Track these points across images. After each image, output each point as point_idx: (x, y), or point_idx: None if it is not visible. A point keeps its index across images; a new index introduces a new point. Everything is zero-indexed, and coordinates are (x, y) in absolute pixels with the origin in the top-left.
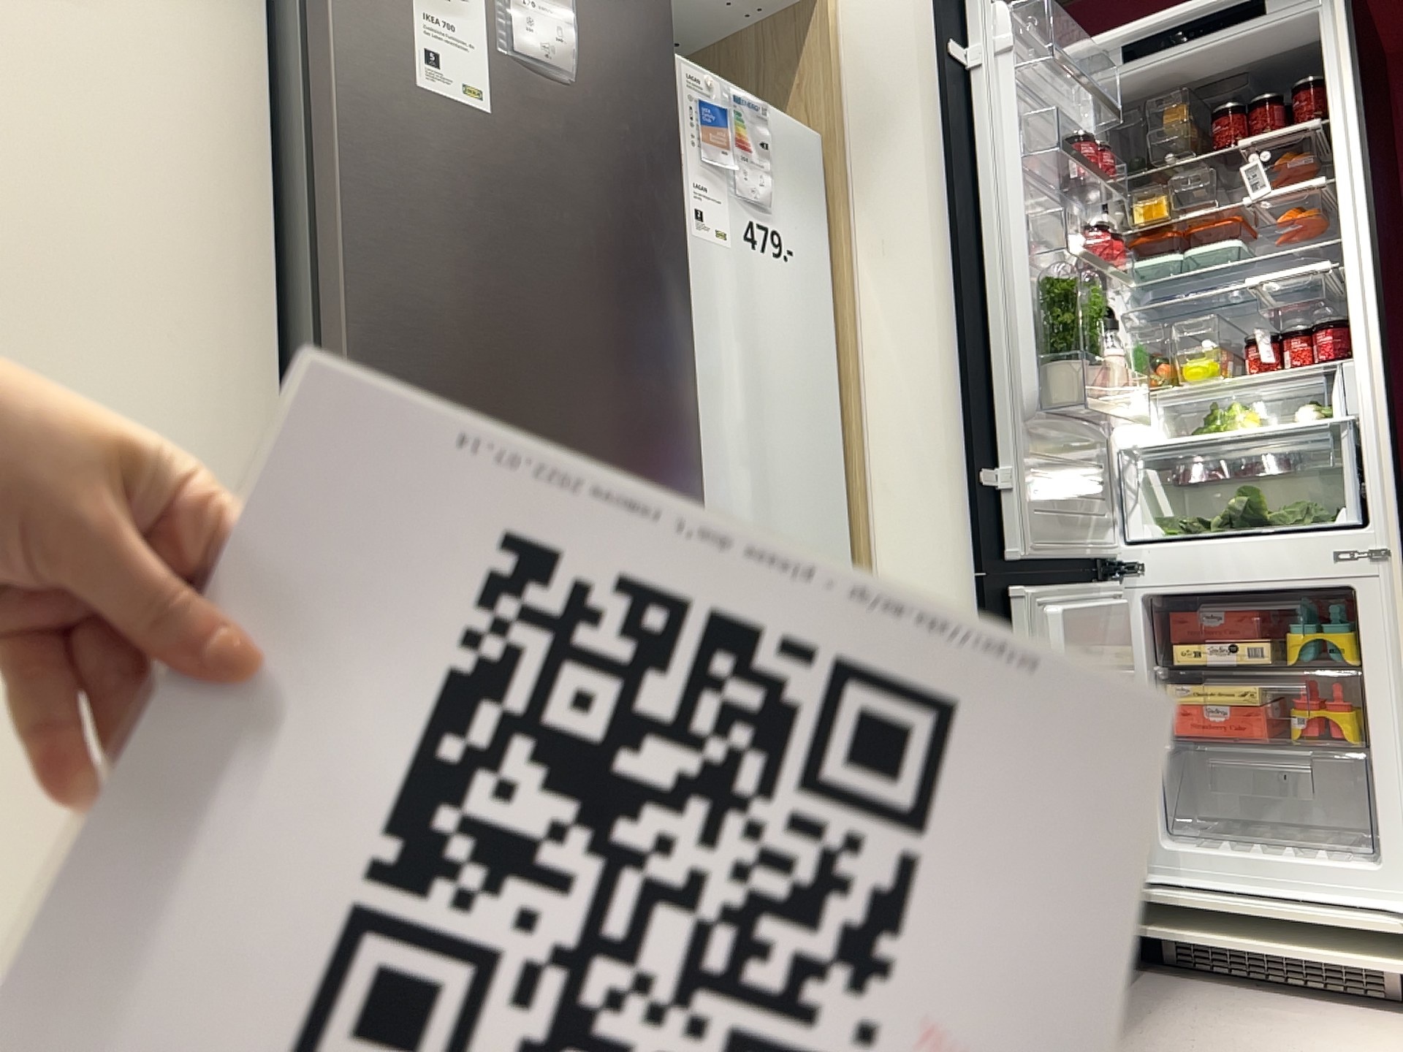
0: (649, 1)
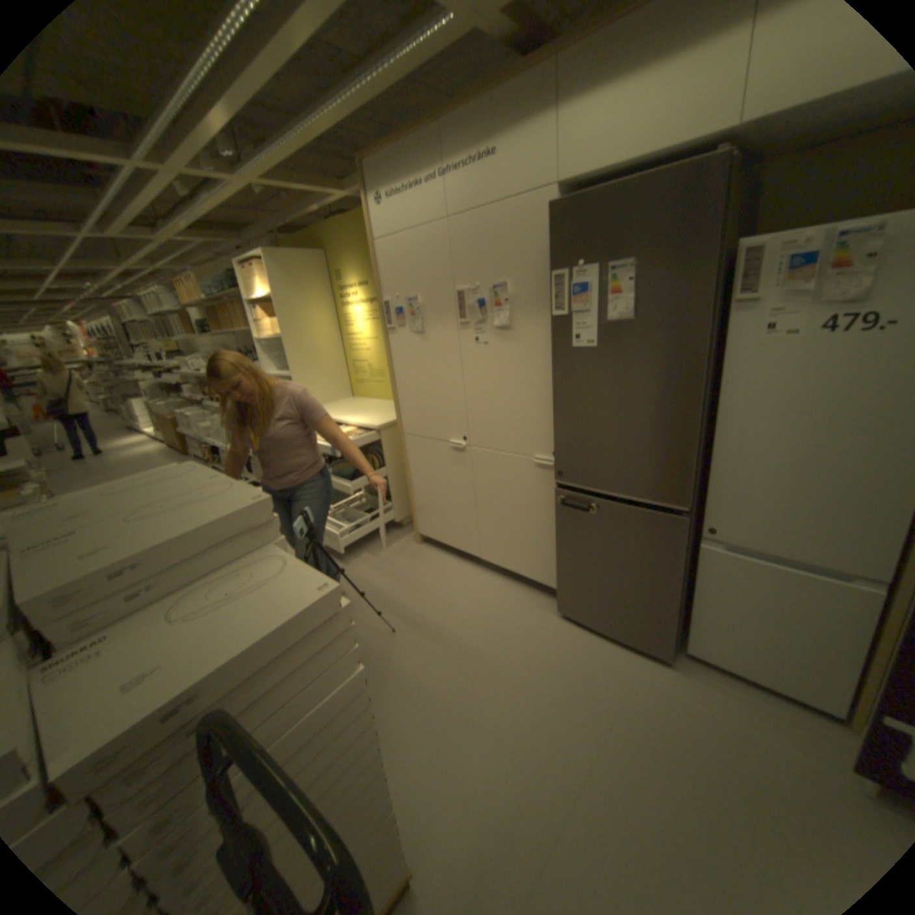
0: (696, 253)
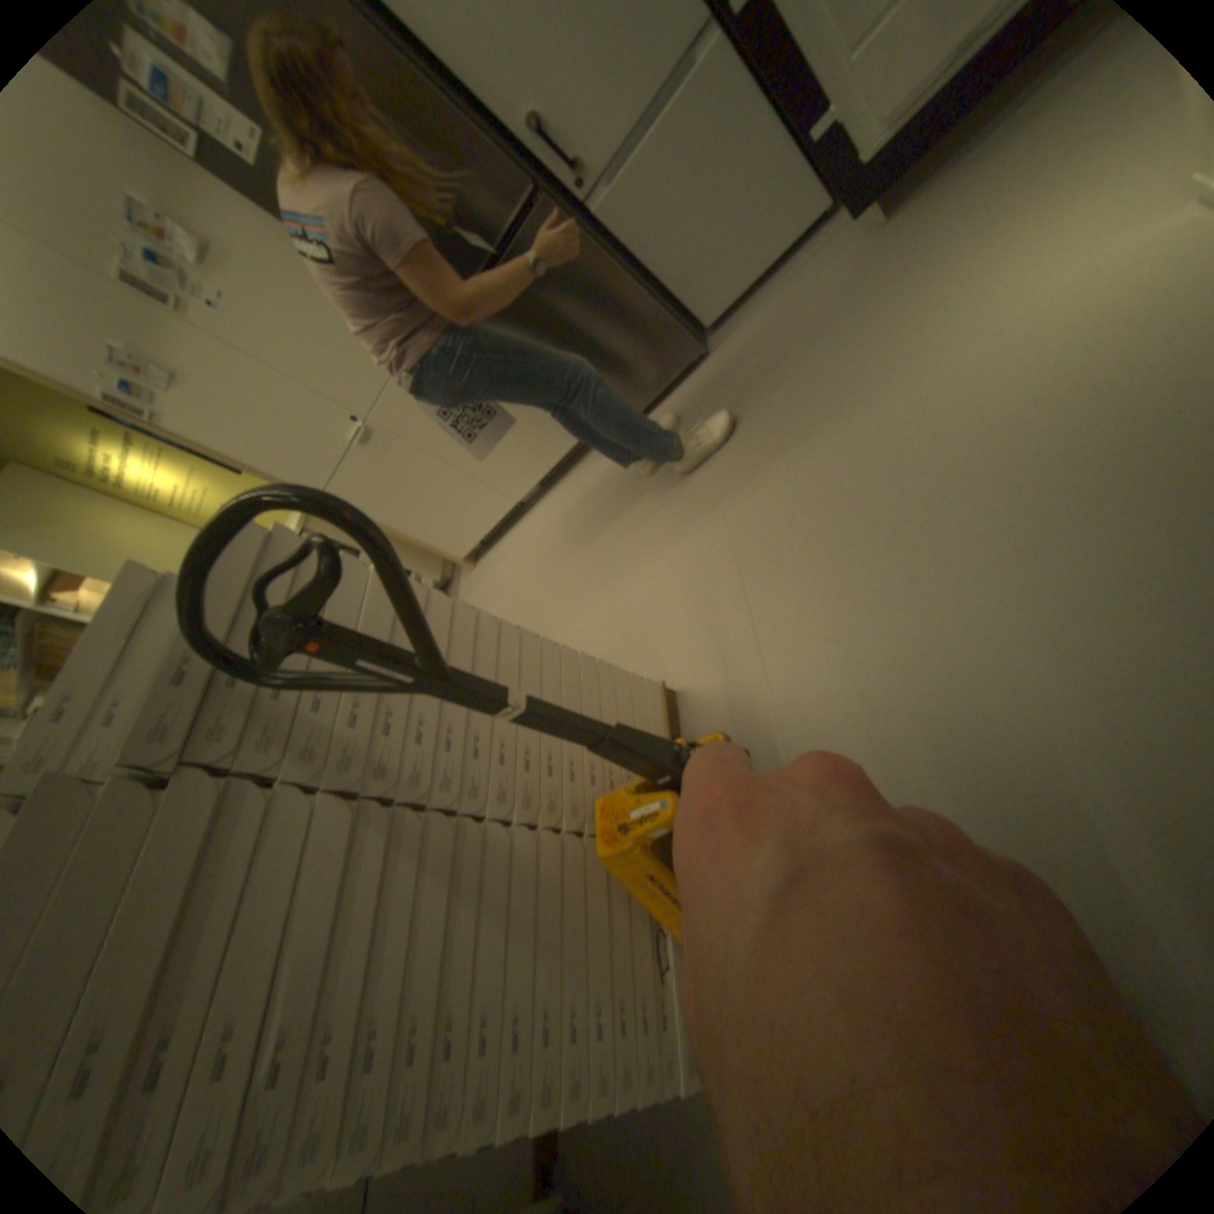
0: None
